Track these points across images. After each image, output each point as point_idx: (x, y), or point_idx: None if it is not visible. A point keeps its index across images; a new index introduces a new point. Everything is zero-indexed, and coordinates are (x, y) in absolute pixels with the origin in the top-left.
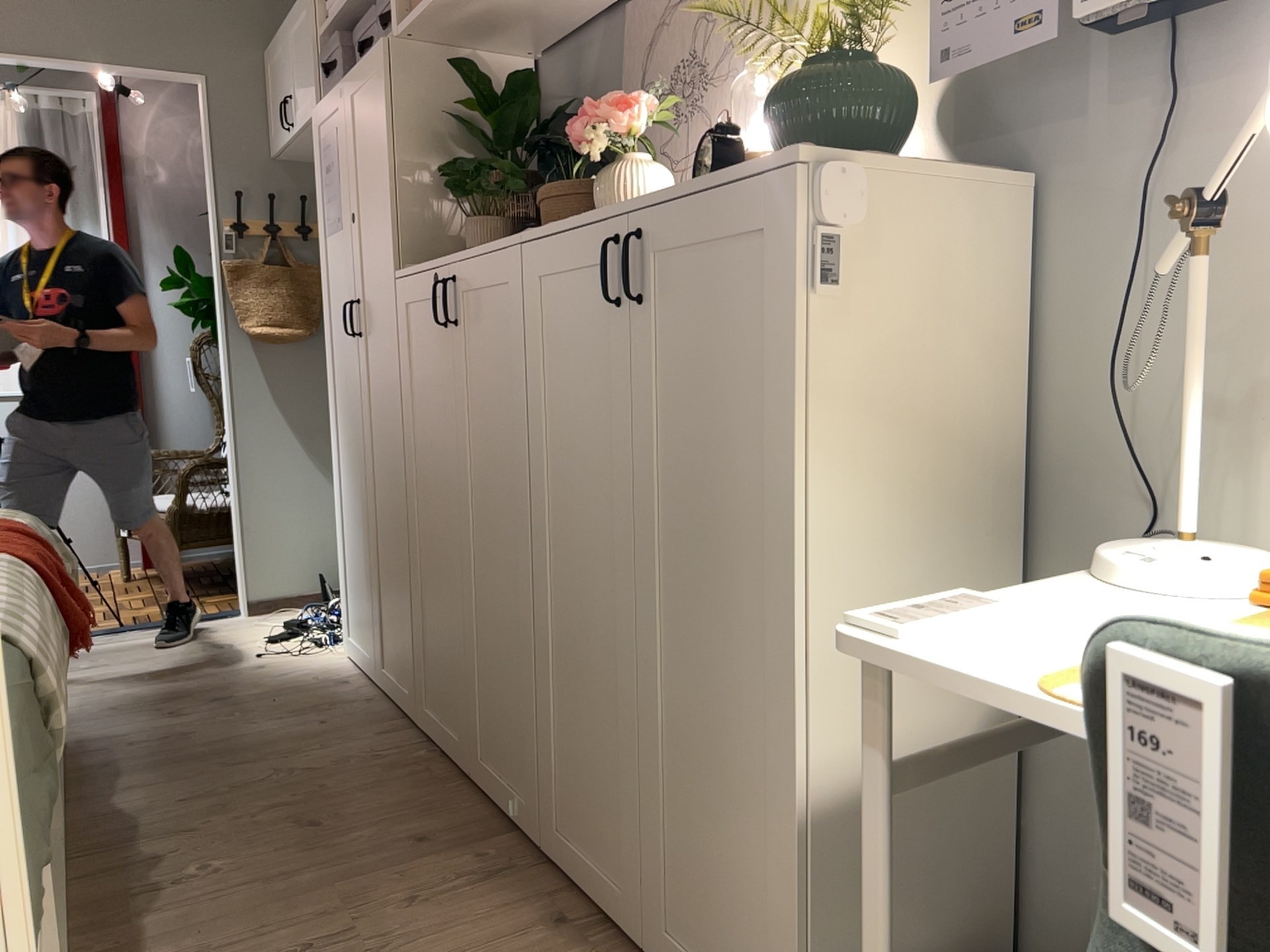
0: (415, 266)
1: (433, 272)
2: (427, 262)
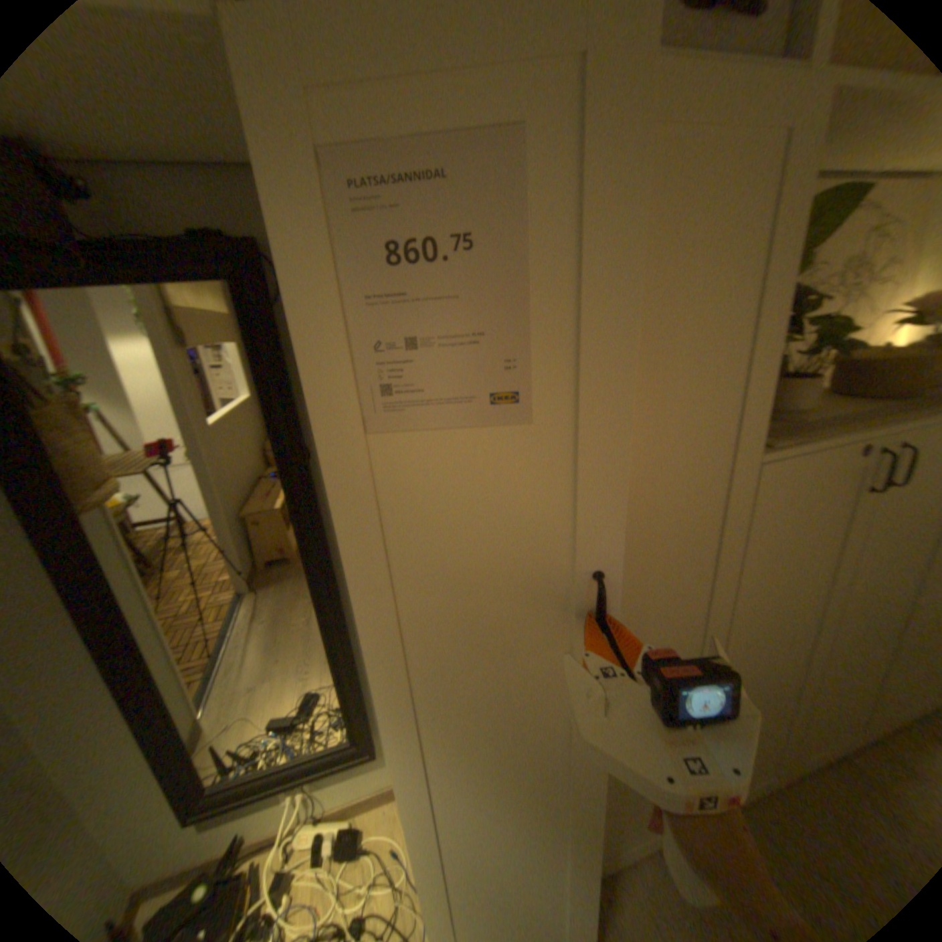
0: (789, 441)
1: (868, 444)
2: (843, 435)
